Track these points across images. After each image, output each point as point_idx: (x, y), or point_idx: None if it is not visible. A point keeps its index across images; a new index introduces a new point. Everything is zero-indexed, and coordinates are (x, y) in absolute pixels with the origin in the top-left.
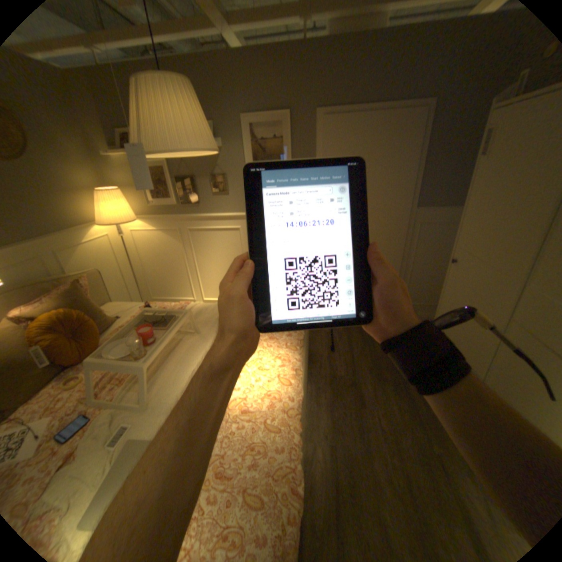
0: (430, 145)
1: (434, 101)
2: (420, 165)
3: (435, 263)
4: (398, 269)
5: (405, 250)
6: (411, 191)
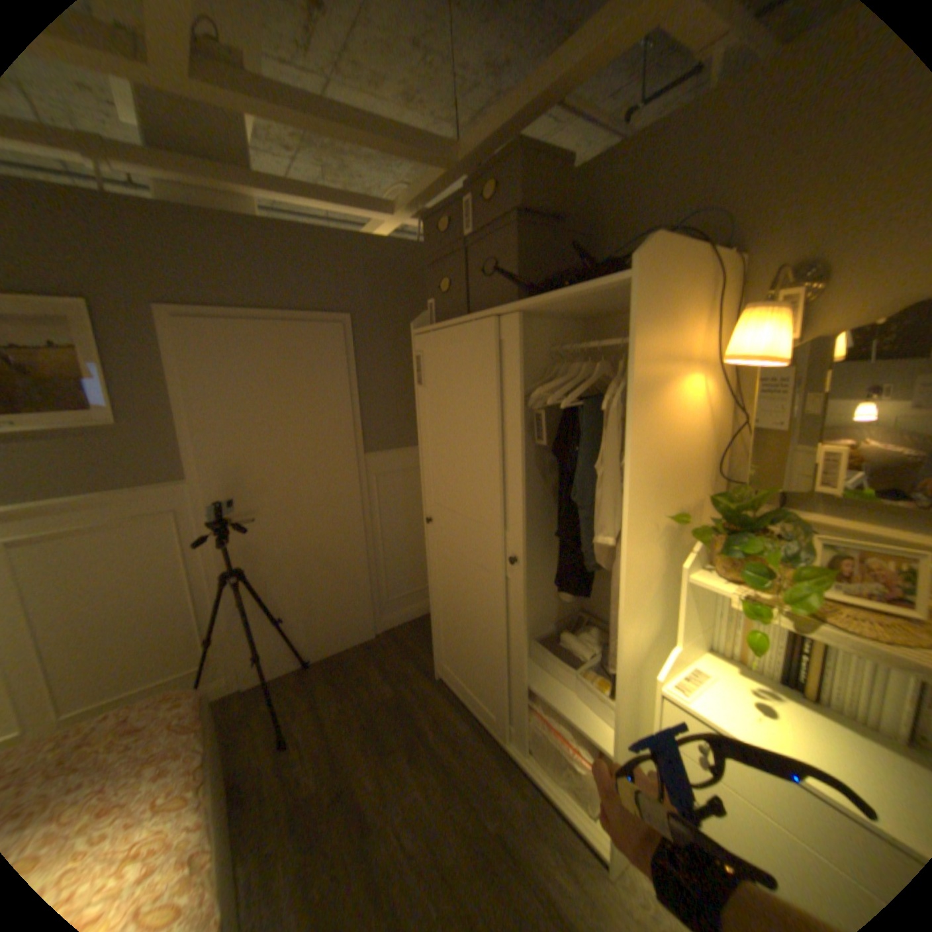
0: (359, 372)
1: (349, 319)
2: (353, 398)
3: (410, 528)
4: (362, 550)
5: (365, 518)
6: (350, 432)
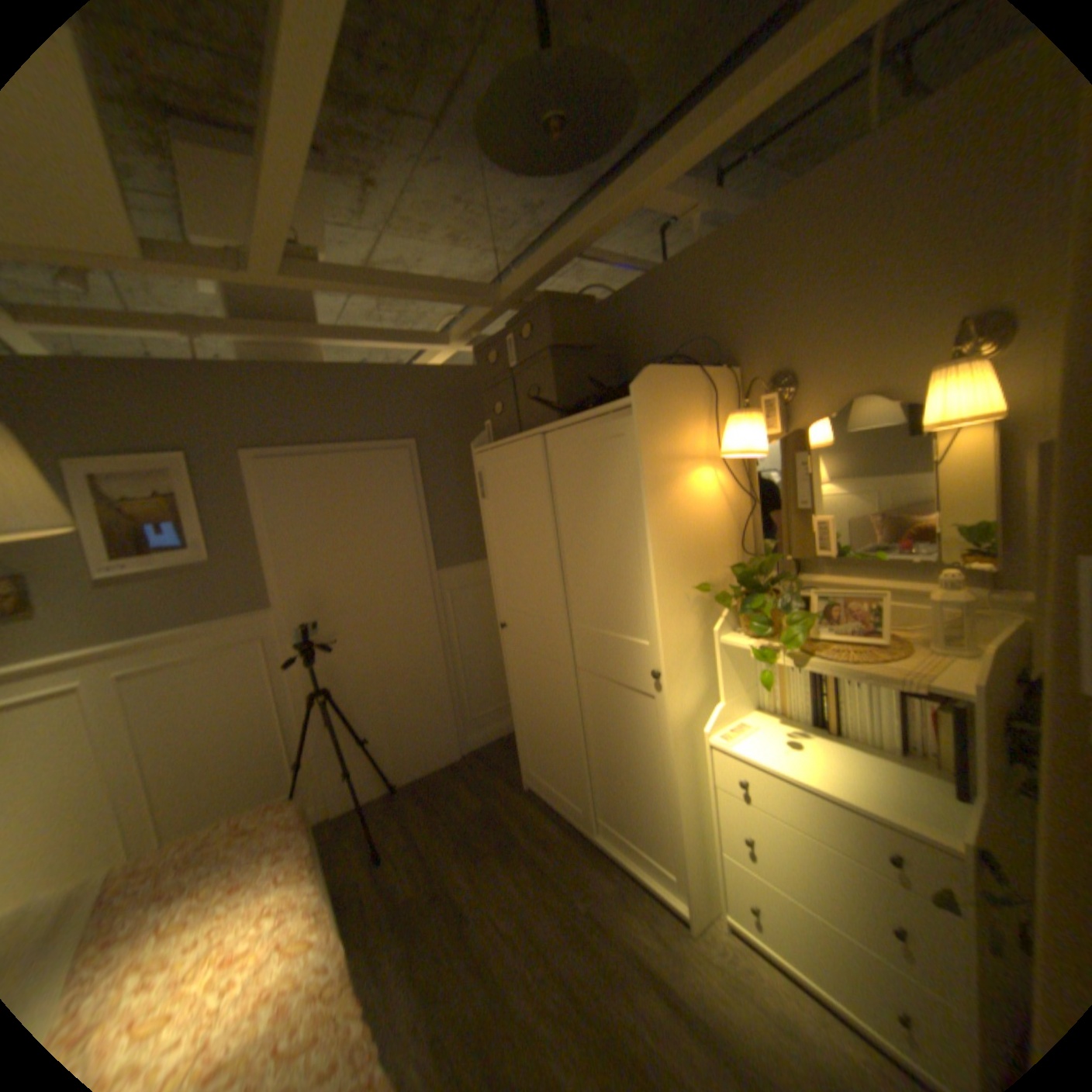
0: (427, 491)
1: (414, 443)
2: (422, 517)
3: (487, 642)
4: (441, 667)
5: (441, 634)
6: (422, 550)
